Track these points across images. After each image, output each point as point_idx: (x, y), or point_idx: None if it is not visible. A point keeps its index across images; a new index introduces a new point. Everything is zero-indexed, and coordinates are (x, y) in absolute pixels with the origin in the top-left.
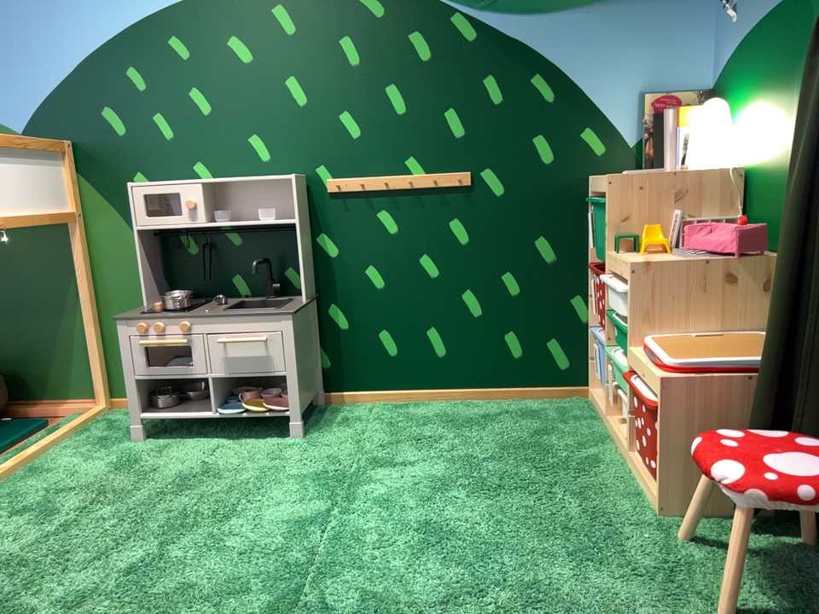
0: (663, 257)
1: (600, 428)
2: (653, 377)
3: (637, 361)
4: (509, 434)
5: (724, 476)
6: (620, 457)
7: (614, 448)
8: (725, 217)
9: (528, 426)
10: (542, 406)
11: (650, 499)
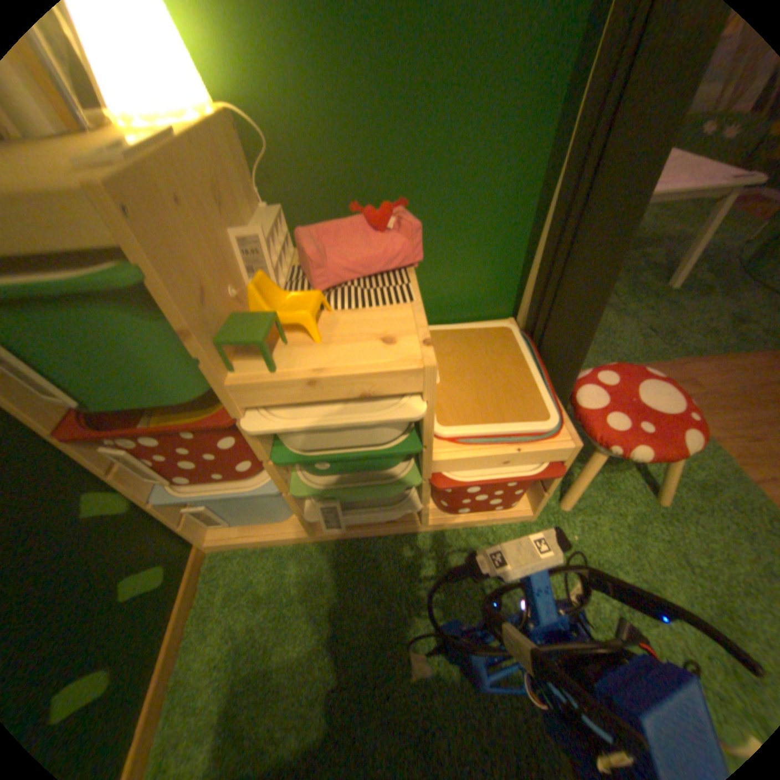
0: (384, 315)
1: (325, 541)
2: (568, 445)
3: (498, 450)
4: (328, 694)
5: (700, 442)
6: (413, 529)
7: (388, 531)
8: (281, 211)
9: (300, 653)
10: (218, 622)
11: (527, 514)
